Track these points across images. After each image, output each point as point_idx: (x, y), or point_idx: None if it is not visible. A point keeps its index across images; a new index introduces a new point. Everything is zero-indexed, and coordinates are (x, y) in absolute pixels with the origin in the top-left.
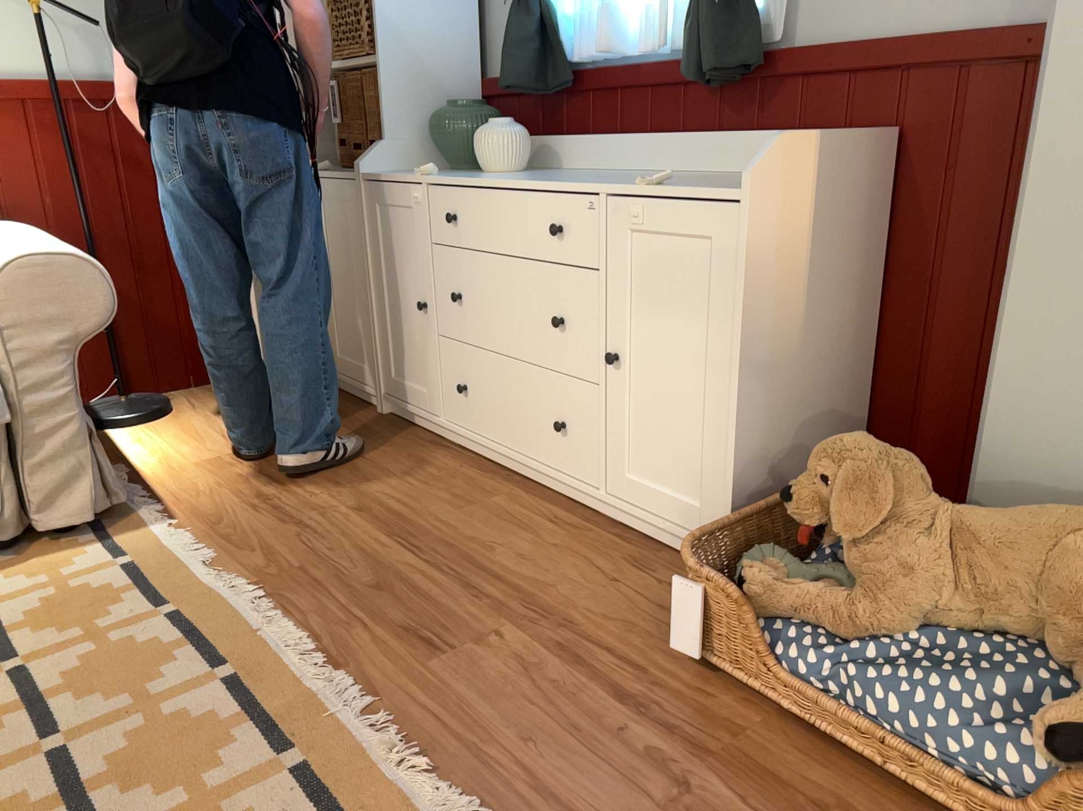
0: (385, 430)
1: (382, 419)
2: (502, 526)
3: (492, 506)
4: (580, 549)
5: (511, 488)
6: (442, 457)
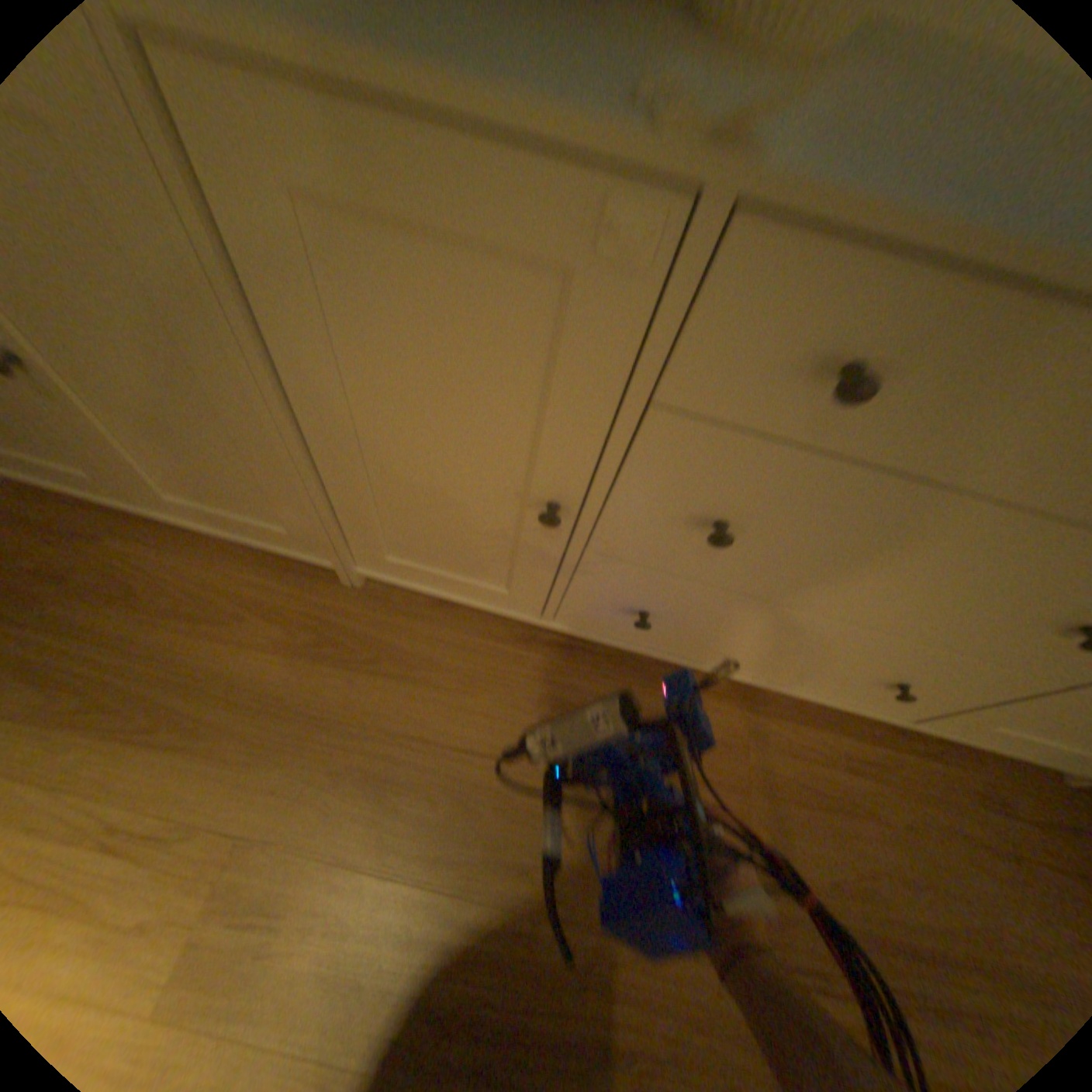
0: (419, 635)
1: (374, 597)
2: (828, 819)
3: (769, 774)
4: (932, 811)
5: (739, 709)
6: (581, 673)
